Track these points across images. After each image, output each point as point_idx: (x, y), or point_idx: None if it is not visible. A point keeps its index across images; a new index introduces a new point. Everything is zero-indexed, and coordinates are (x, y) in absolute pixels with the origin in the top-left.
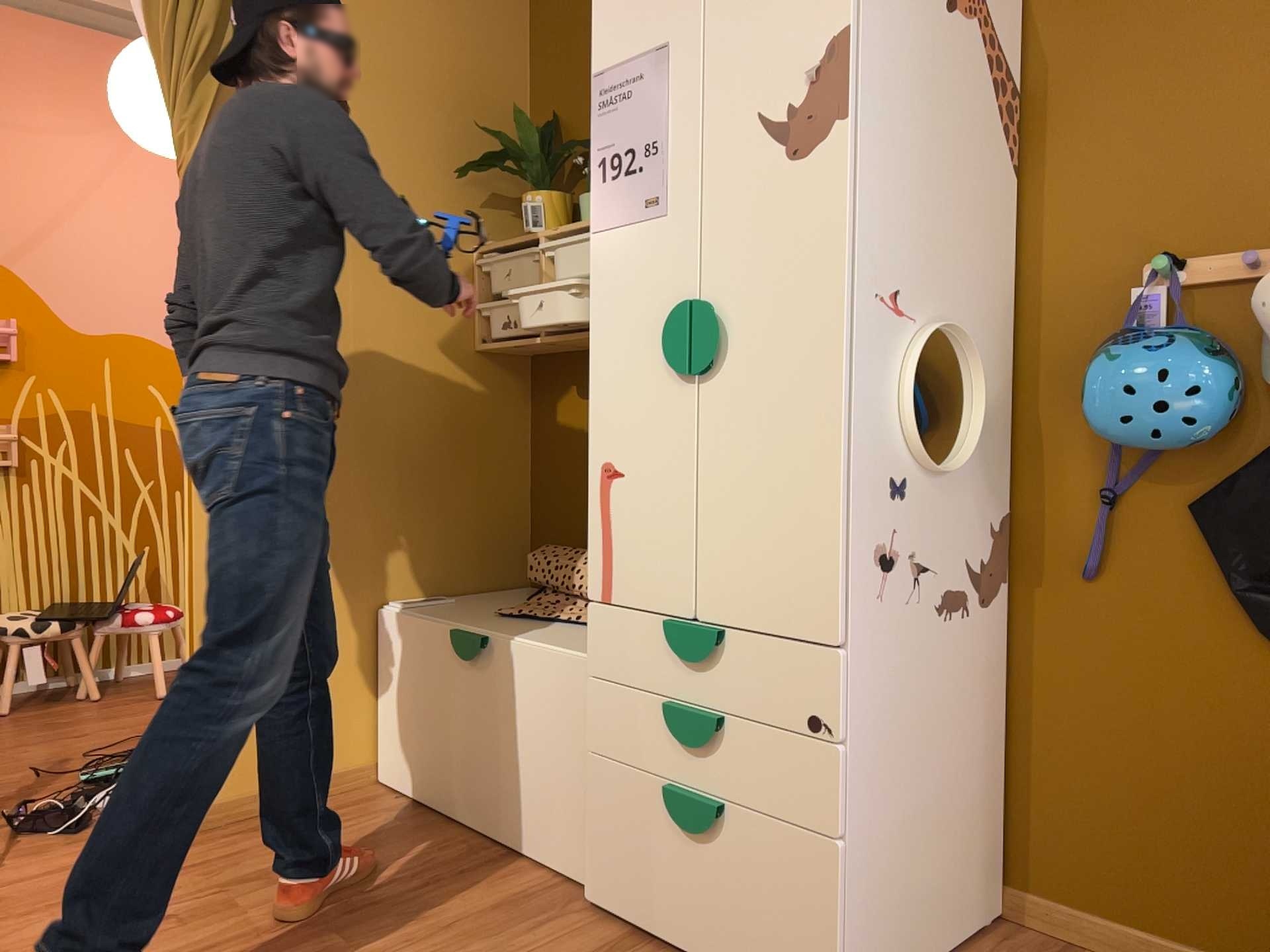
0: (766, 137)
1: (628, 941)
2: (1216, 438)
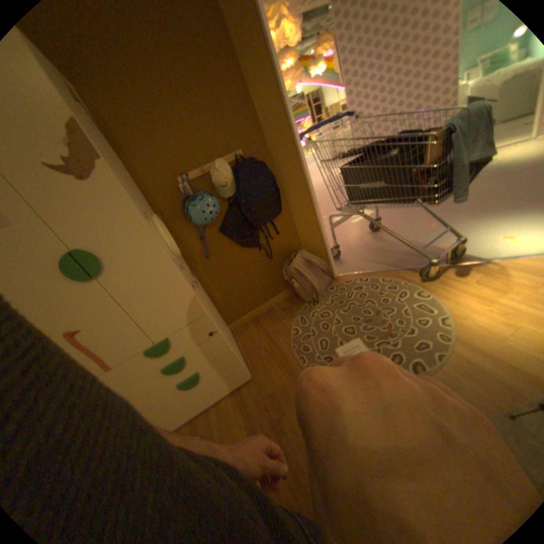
0: (57, 174)
1: (193, 423)
2: (220, 214)
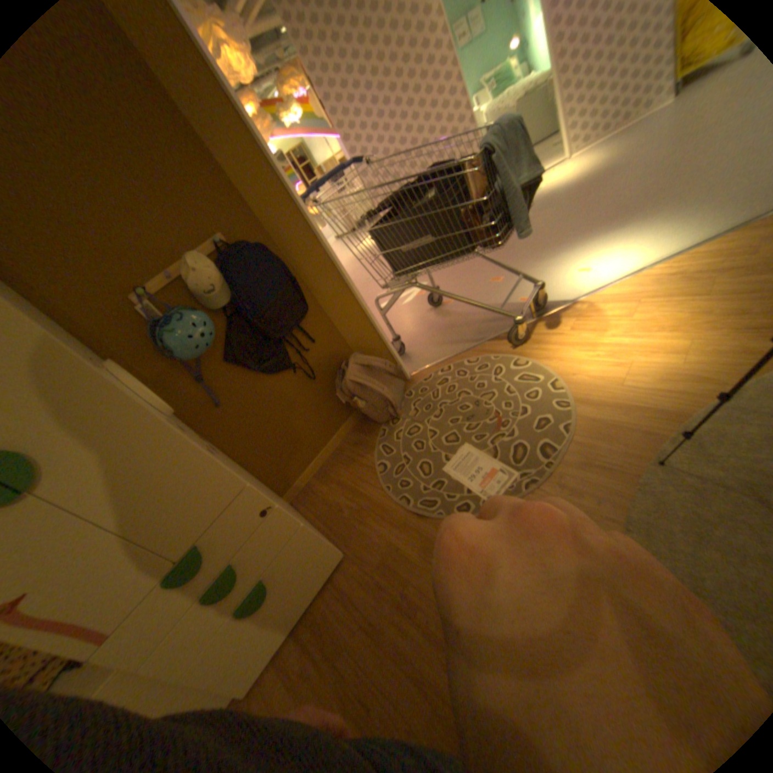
0: None
1: (278, 661)
2: (217, 334)
